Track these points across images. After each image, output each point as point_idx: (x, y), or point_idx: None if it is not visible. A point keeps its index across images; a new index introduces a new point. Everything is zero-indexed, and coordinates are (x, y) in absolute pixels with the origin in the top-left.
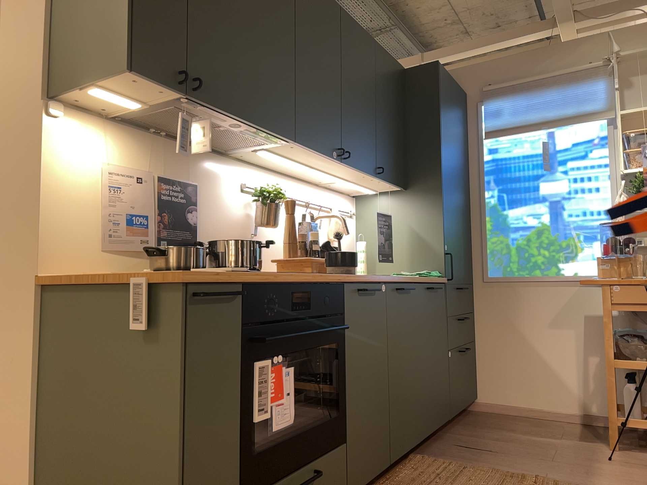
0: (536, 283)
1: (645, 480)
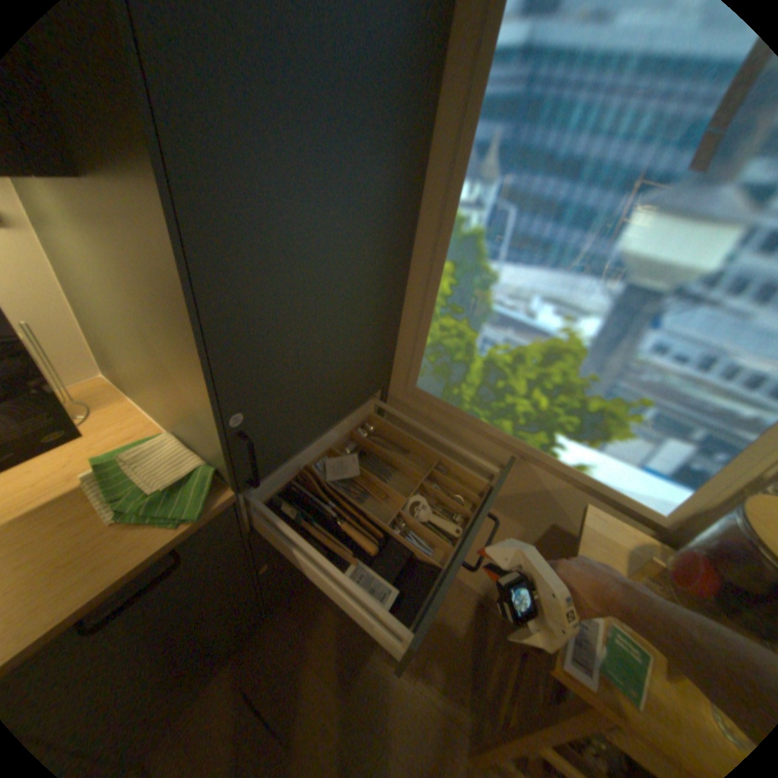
0: (497, 438)
1: None
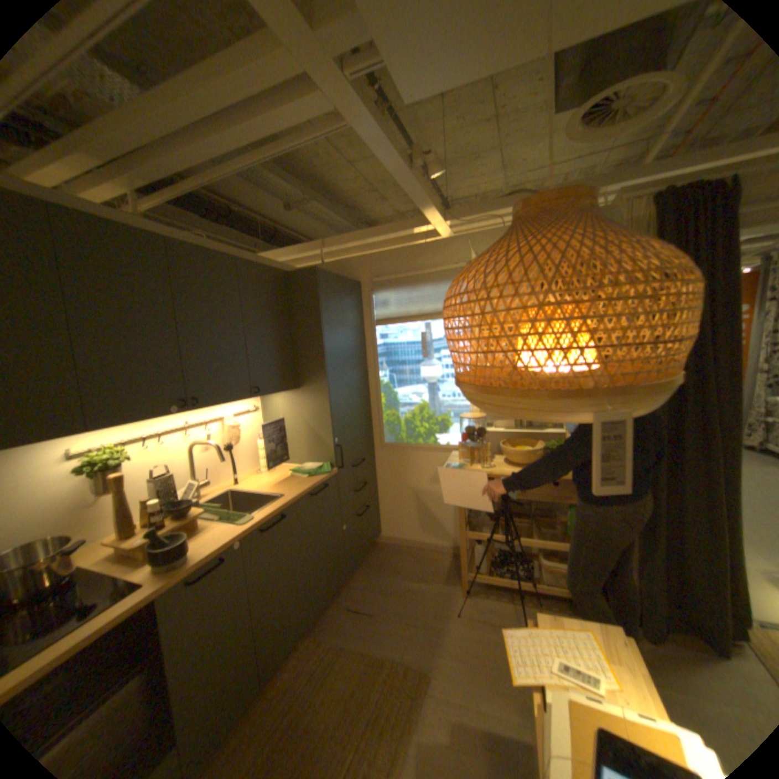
0: (419, 449)
1: (476, 651)
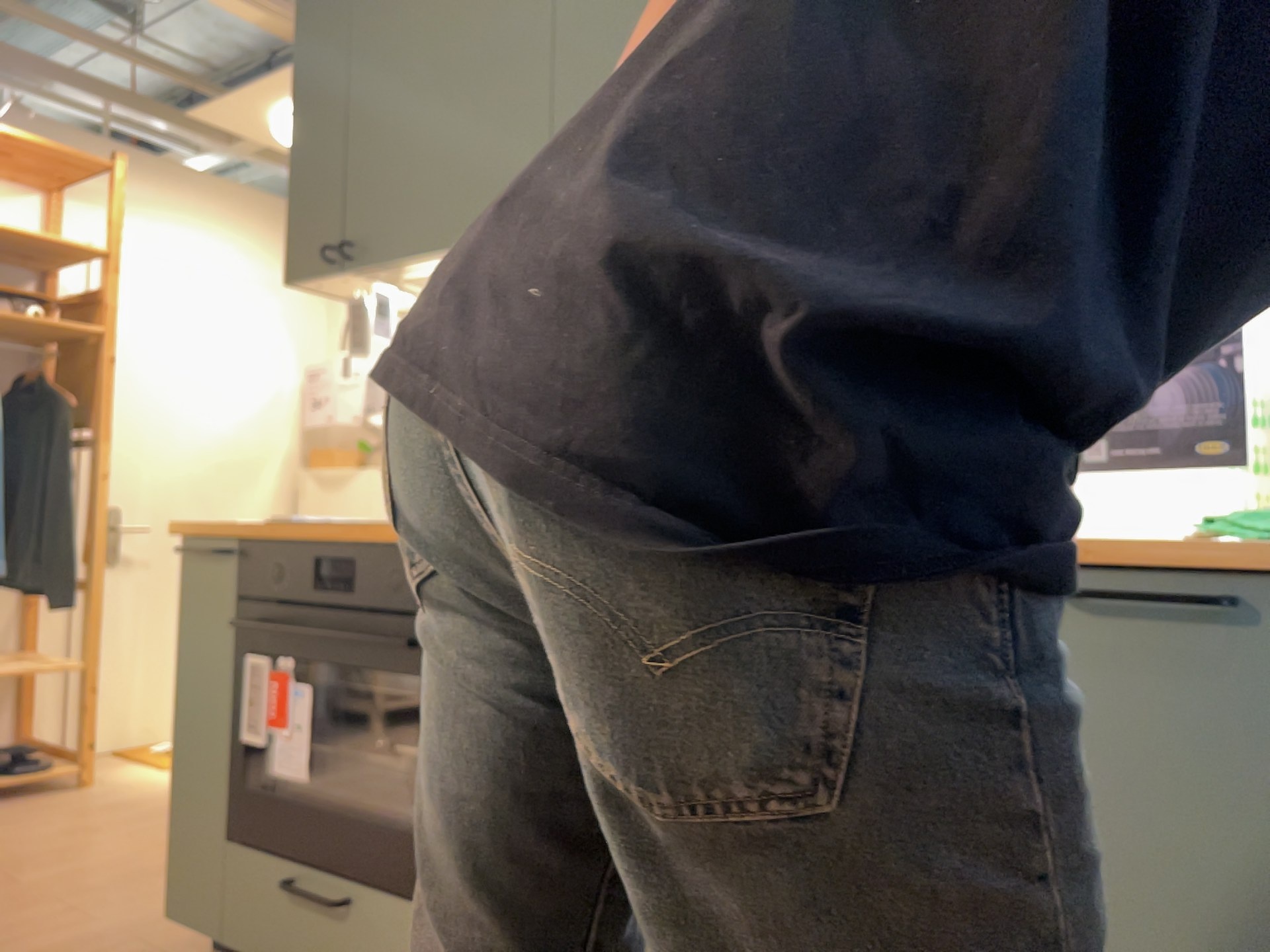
0: None
1: None
